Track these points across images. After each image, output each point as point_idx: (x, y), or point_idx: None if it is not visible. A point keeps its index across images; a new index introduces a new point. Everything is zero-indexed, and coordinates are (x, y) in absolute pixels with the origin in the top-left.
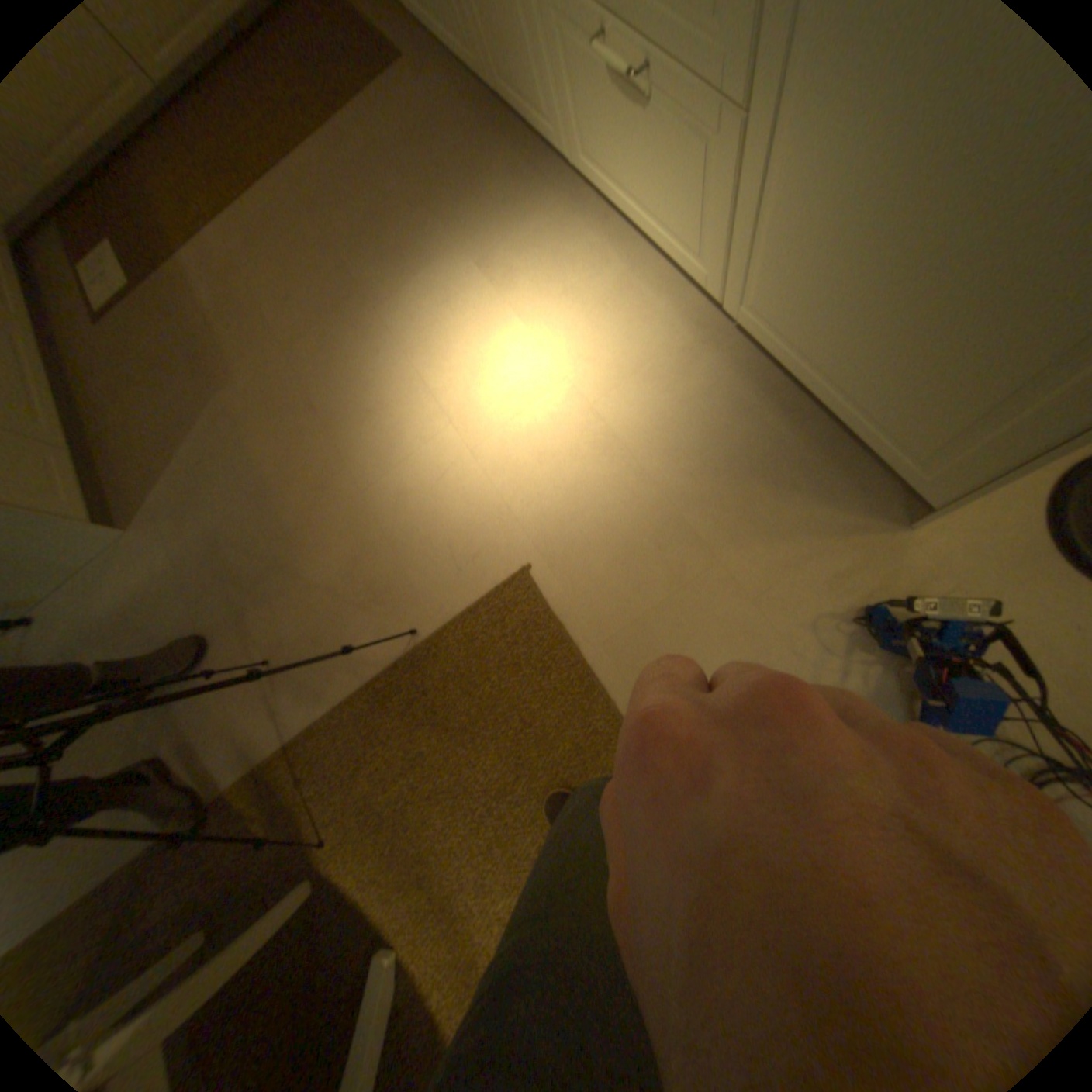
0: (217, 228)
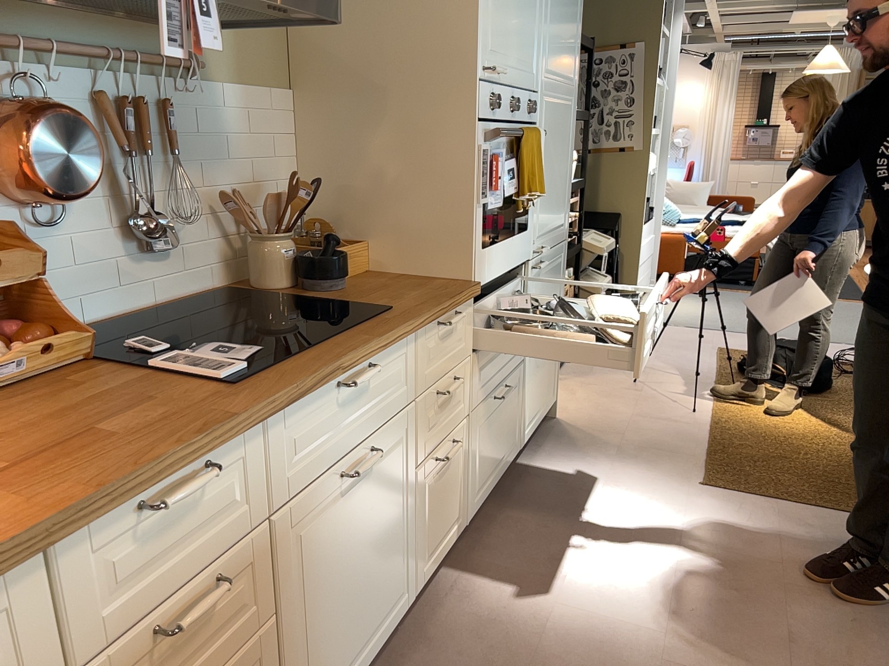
0: None
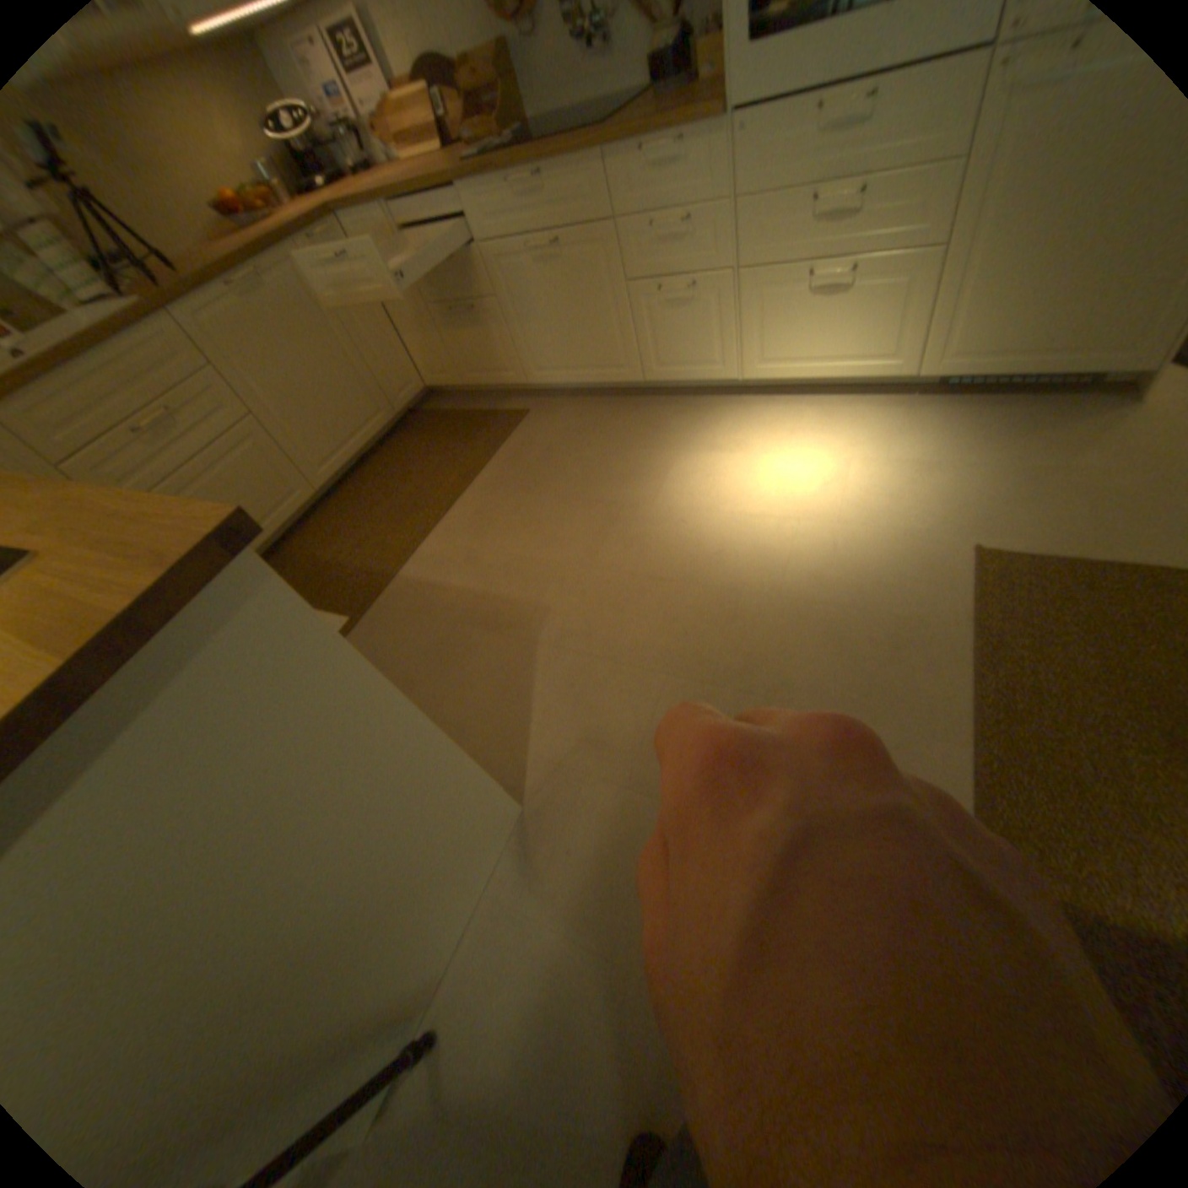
0: (433, 541)
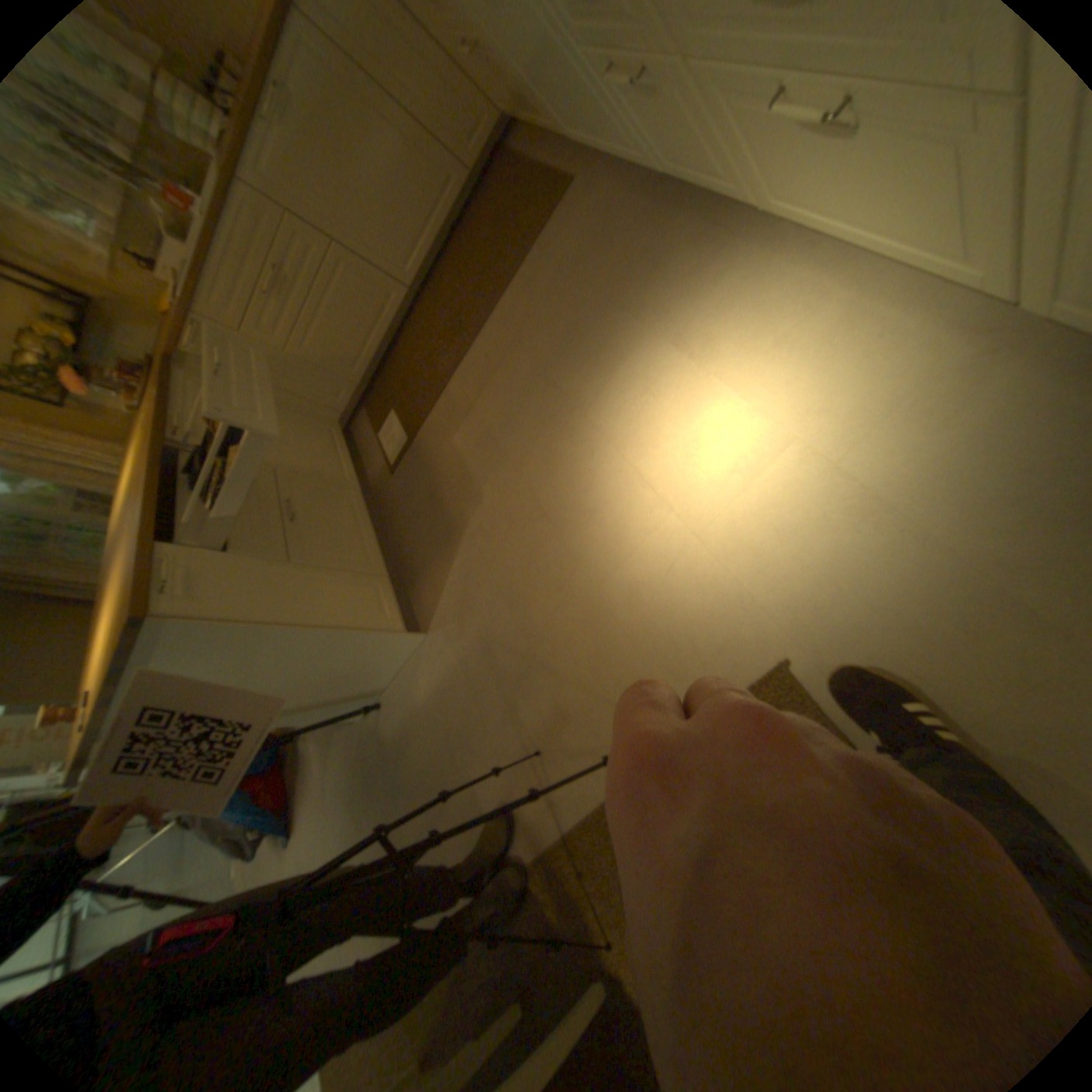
0: (459, 378)
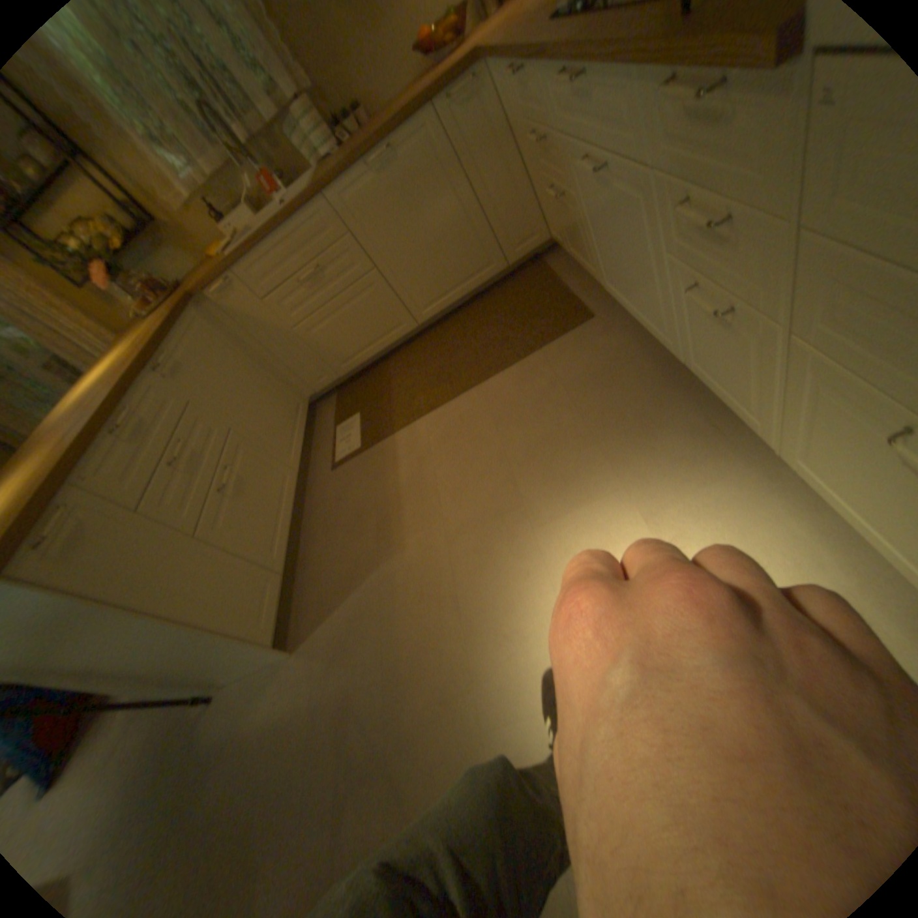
0: (427, 421)
